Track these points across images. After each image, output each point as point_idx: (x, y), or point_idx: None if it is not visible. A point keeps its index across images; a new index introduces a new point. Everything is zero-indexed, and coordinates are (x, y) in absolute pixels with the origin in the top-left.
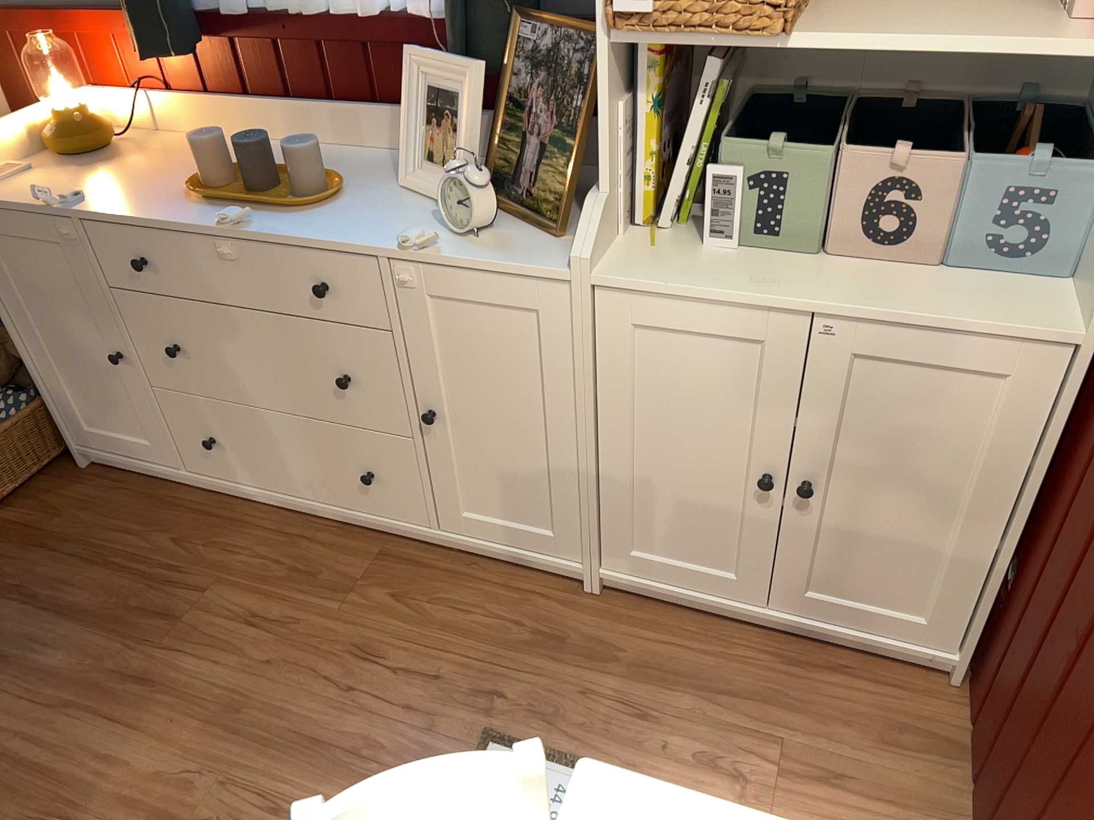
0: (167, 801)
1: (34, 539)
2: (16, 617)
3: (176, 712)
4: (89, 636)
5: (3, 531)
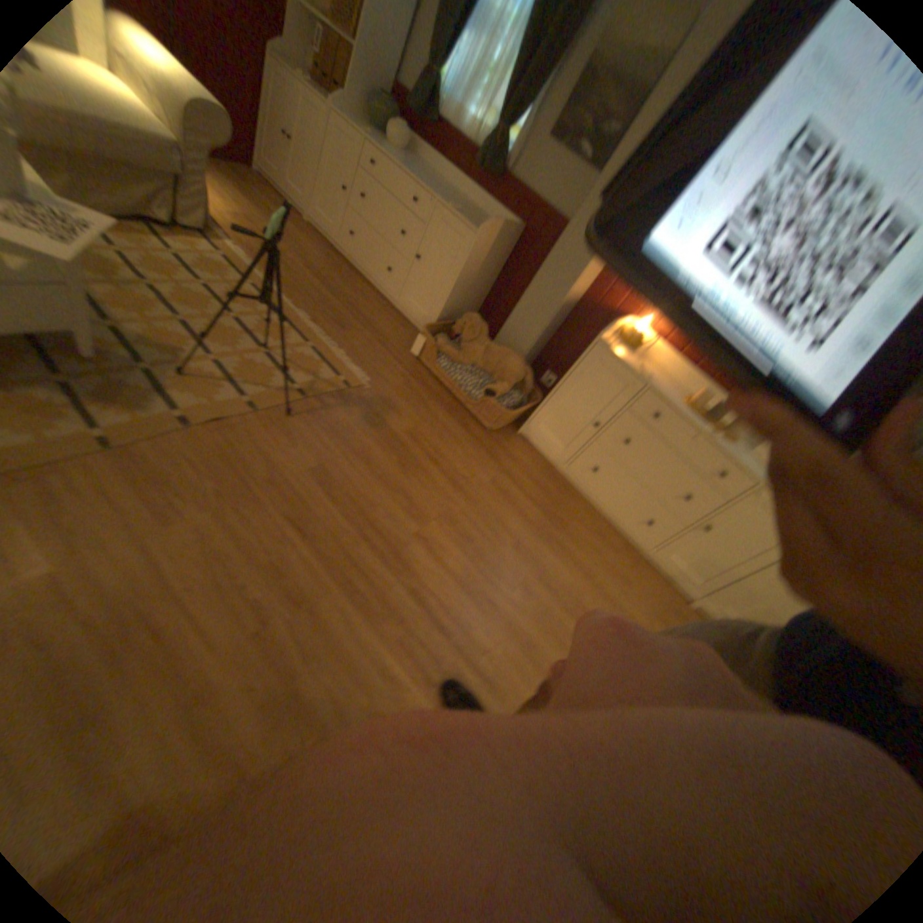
0: (575, 599)
1: (505, 454)
2: (508, 486)
3: (570, 565)
4: (535, 512)
5: (493, 442)
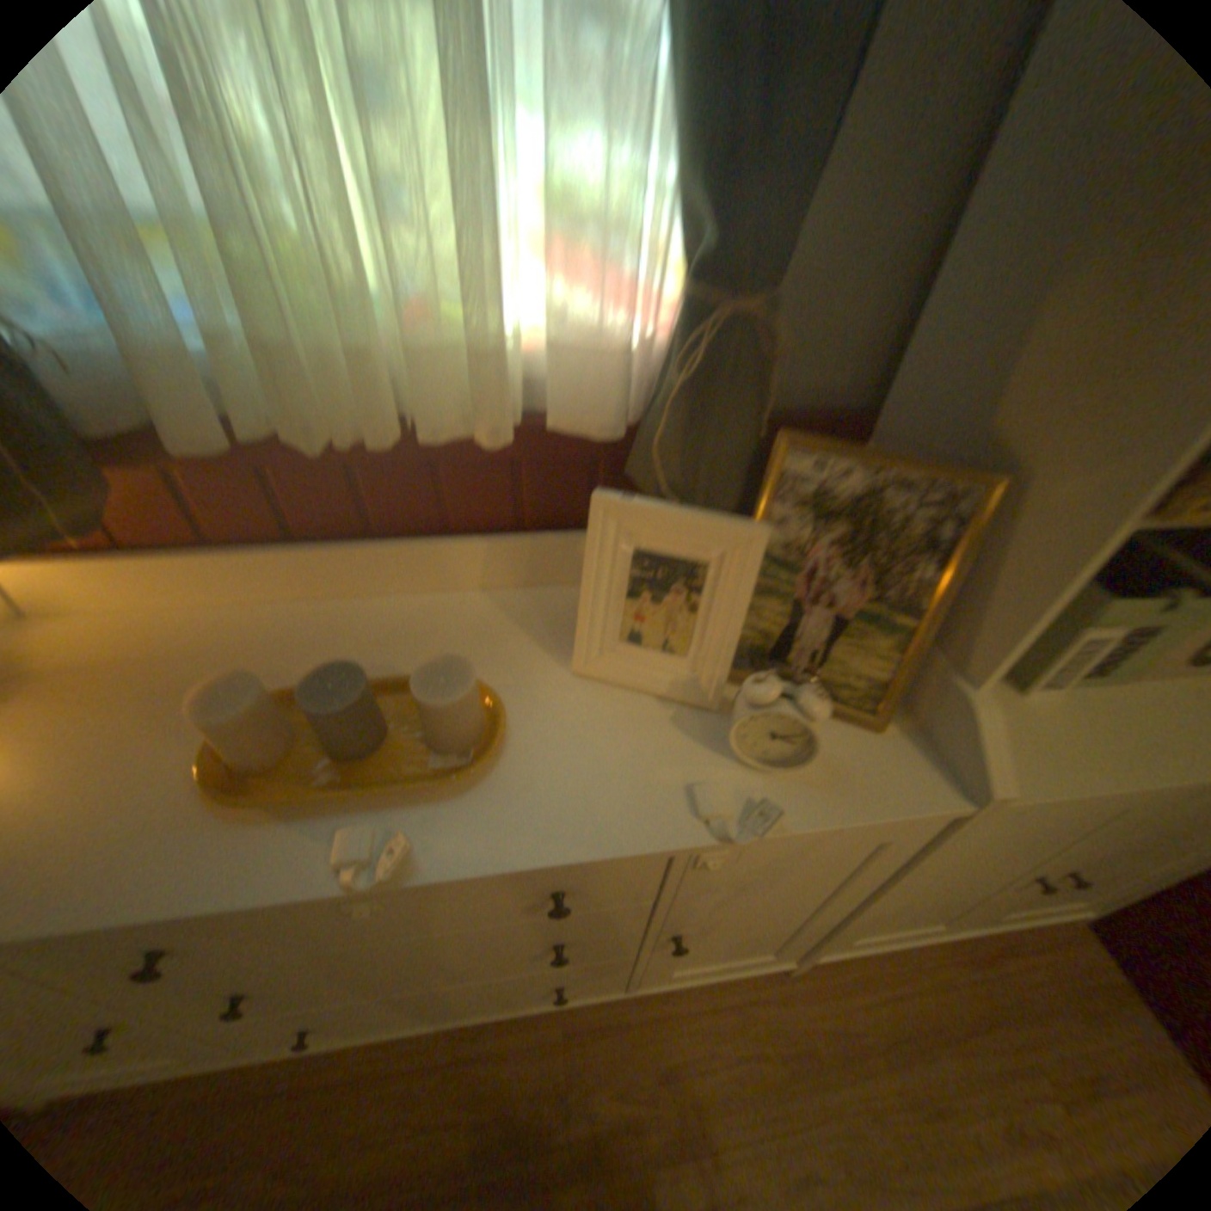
0: None
1: None
2: None
3: None
4: None
5: None
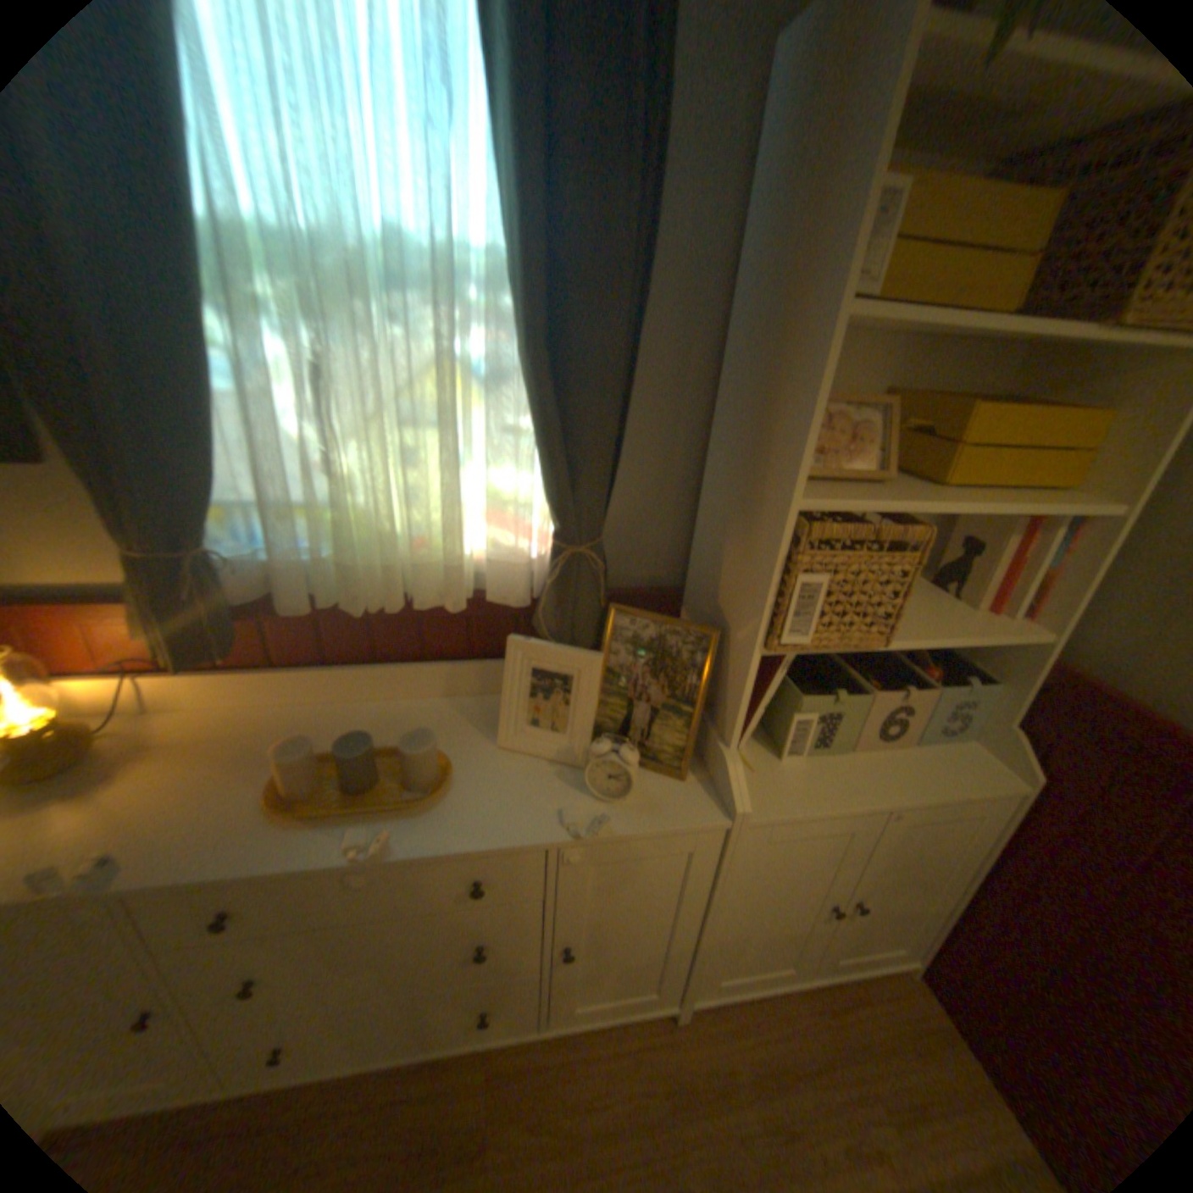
0: None
1: None
2: None
3: None
4: None
5: None
